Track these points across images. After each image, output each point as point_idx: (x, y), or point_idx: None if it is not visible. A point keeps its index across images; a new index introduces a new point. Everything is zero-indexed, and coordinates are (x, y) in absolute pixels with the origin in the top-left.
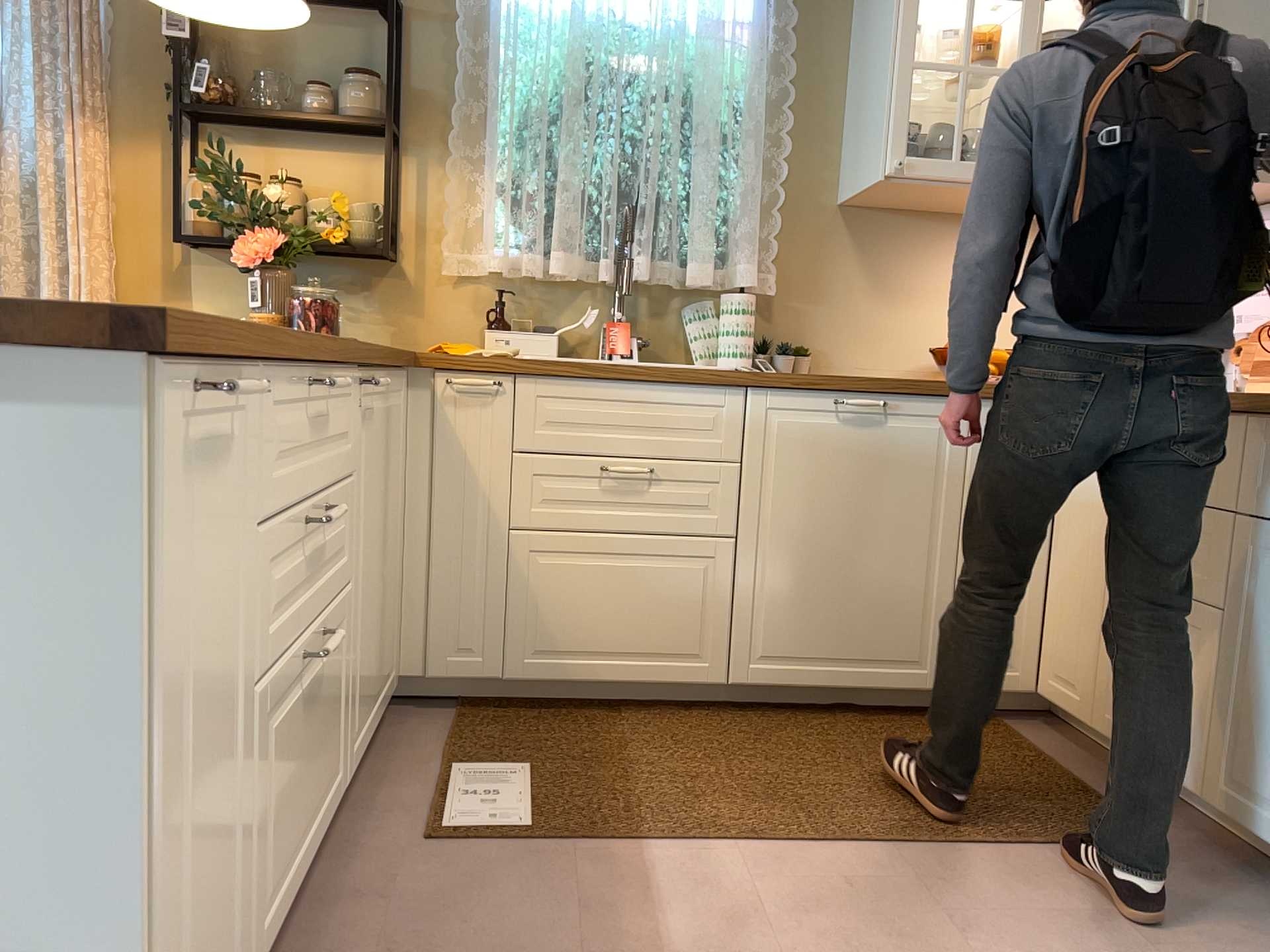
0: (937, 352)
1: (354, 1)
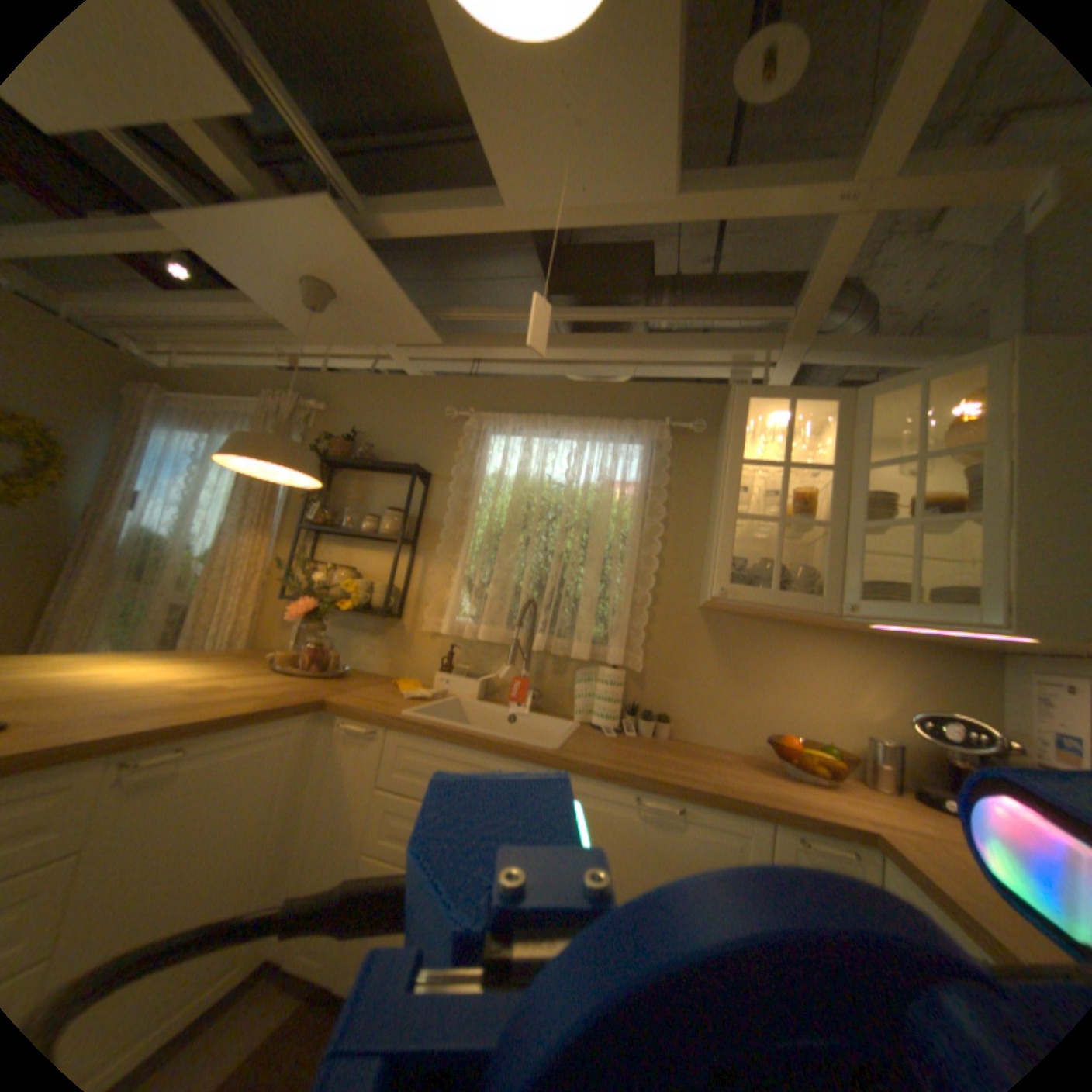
0: (783, 737)
1: (402, 470)
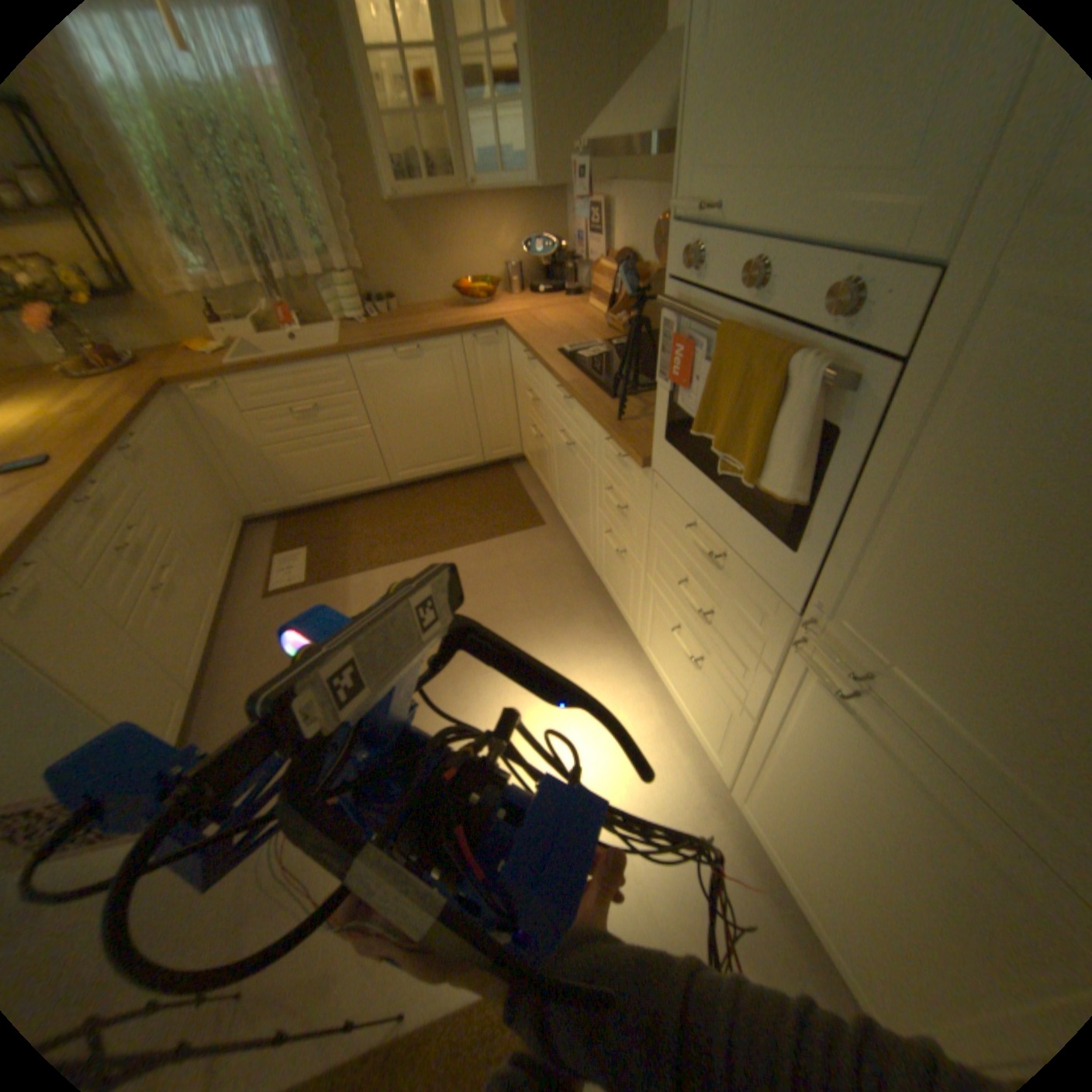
0: (461, 281)
1: None
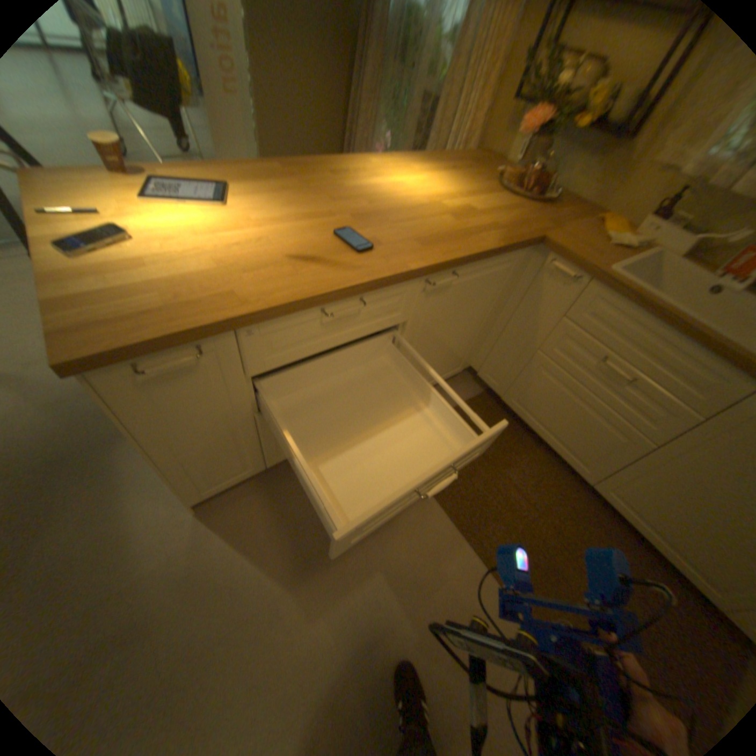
0: None
1: None
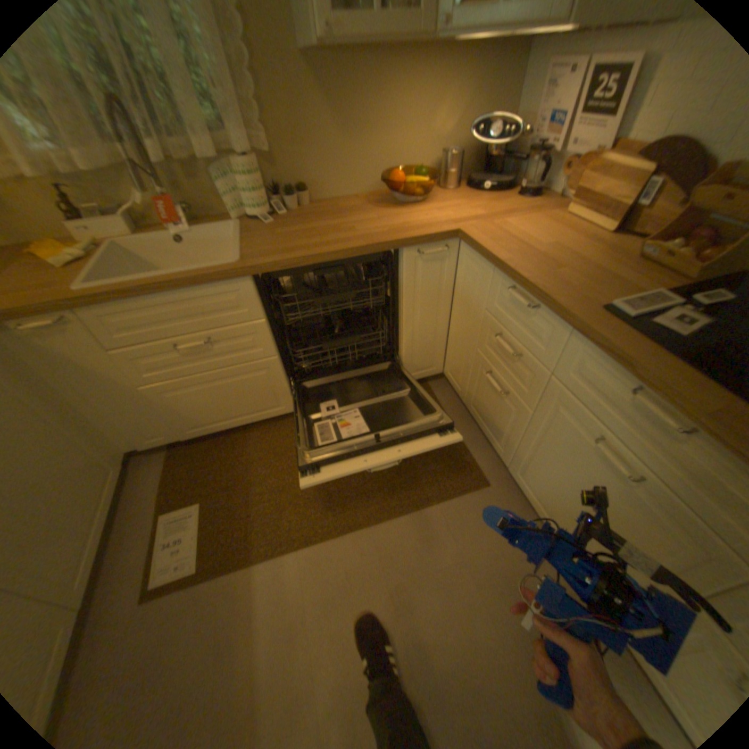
0: (387, 170)
1: None
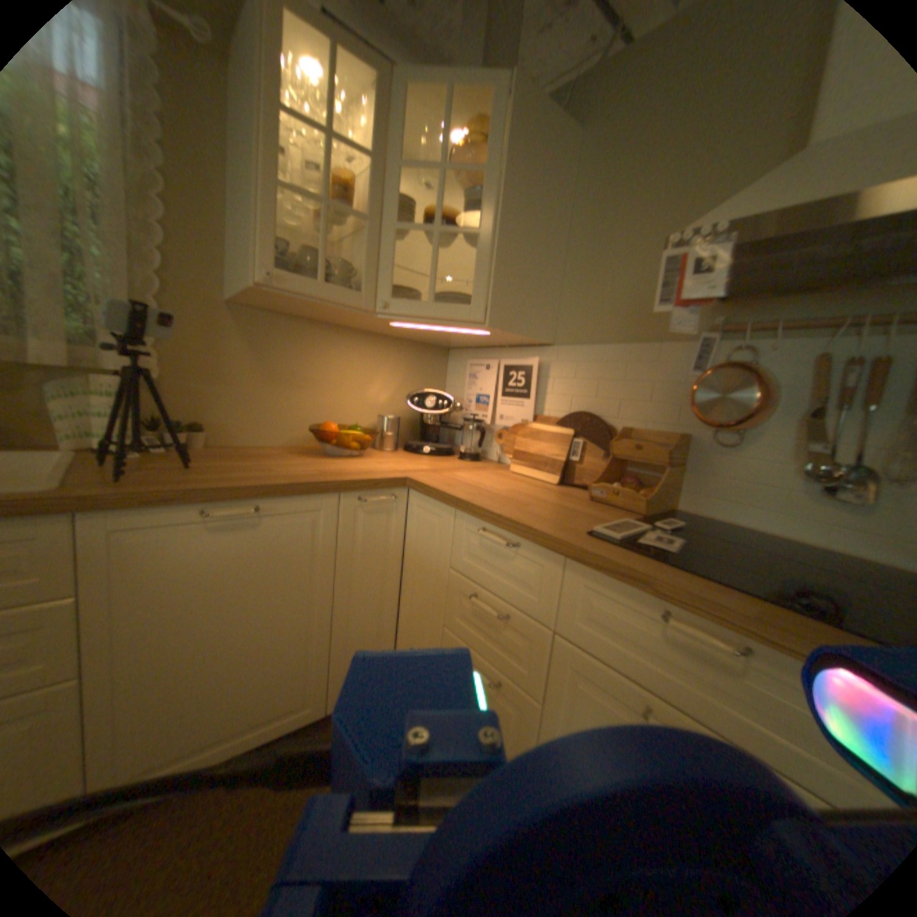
0: (314, 425)
1: None
